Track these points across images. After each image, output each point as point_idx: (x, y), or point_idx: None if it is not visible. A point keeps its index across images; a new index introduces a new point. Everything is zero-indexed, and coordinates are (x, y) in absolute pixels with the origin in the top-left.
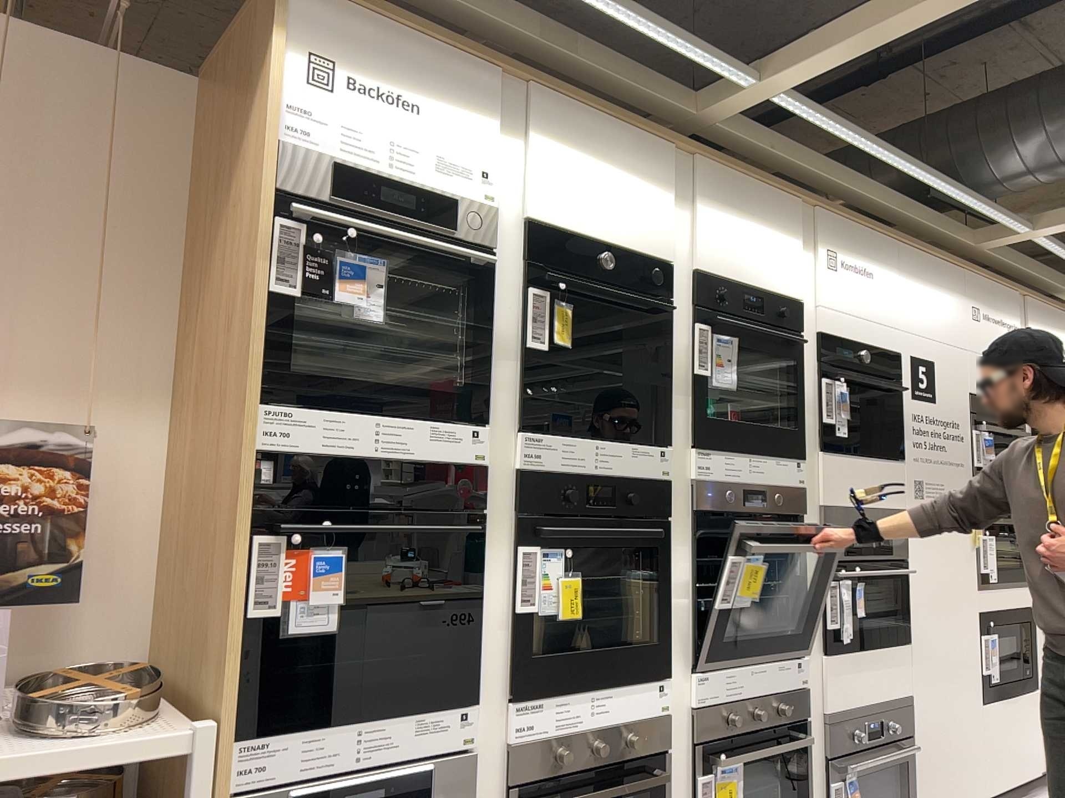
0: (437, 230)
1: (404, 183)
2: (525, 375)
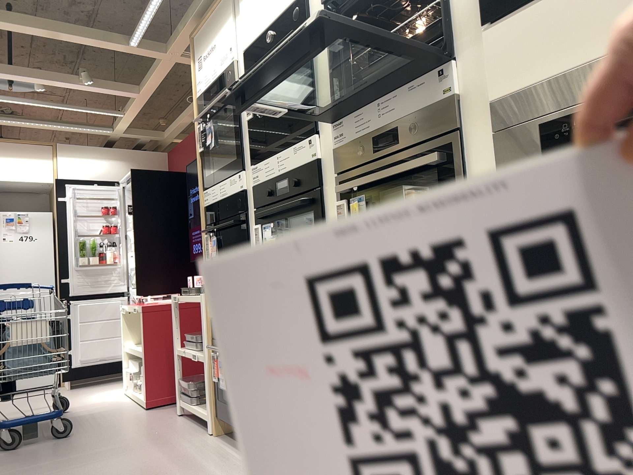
0: (220, 91)
1: (213, 80)
2: (249, 136)
